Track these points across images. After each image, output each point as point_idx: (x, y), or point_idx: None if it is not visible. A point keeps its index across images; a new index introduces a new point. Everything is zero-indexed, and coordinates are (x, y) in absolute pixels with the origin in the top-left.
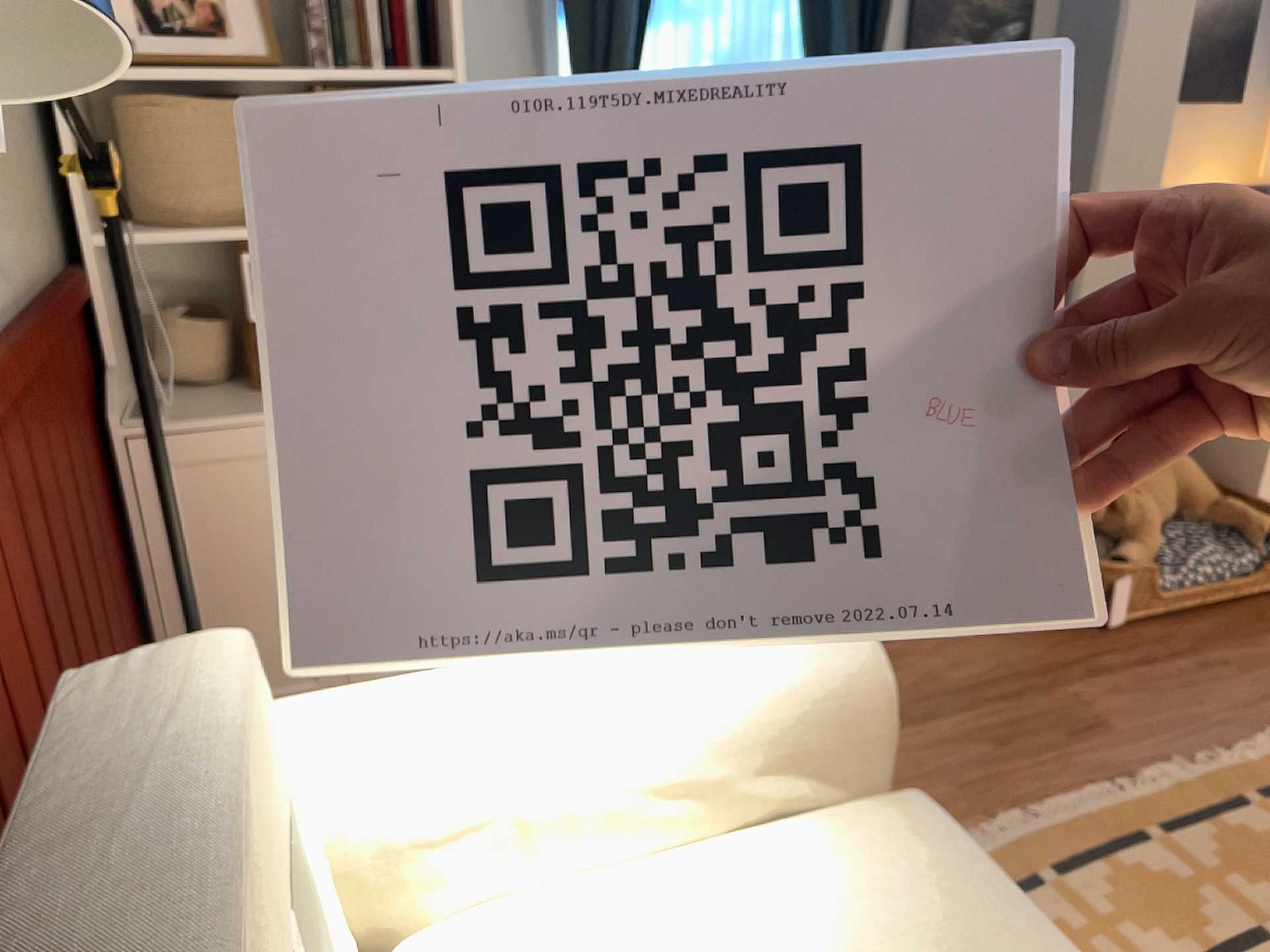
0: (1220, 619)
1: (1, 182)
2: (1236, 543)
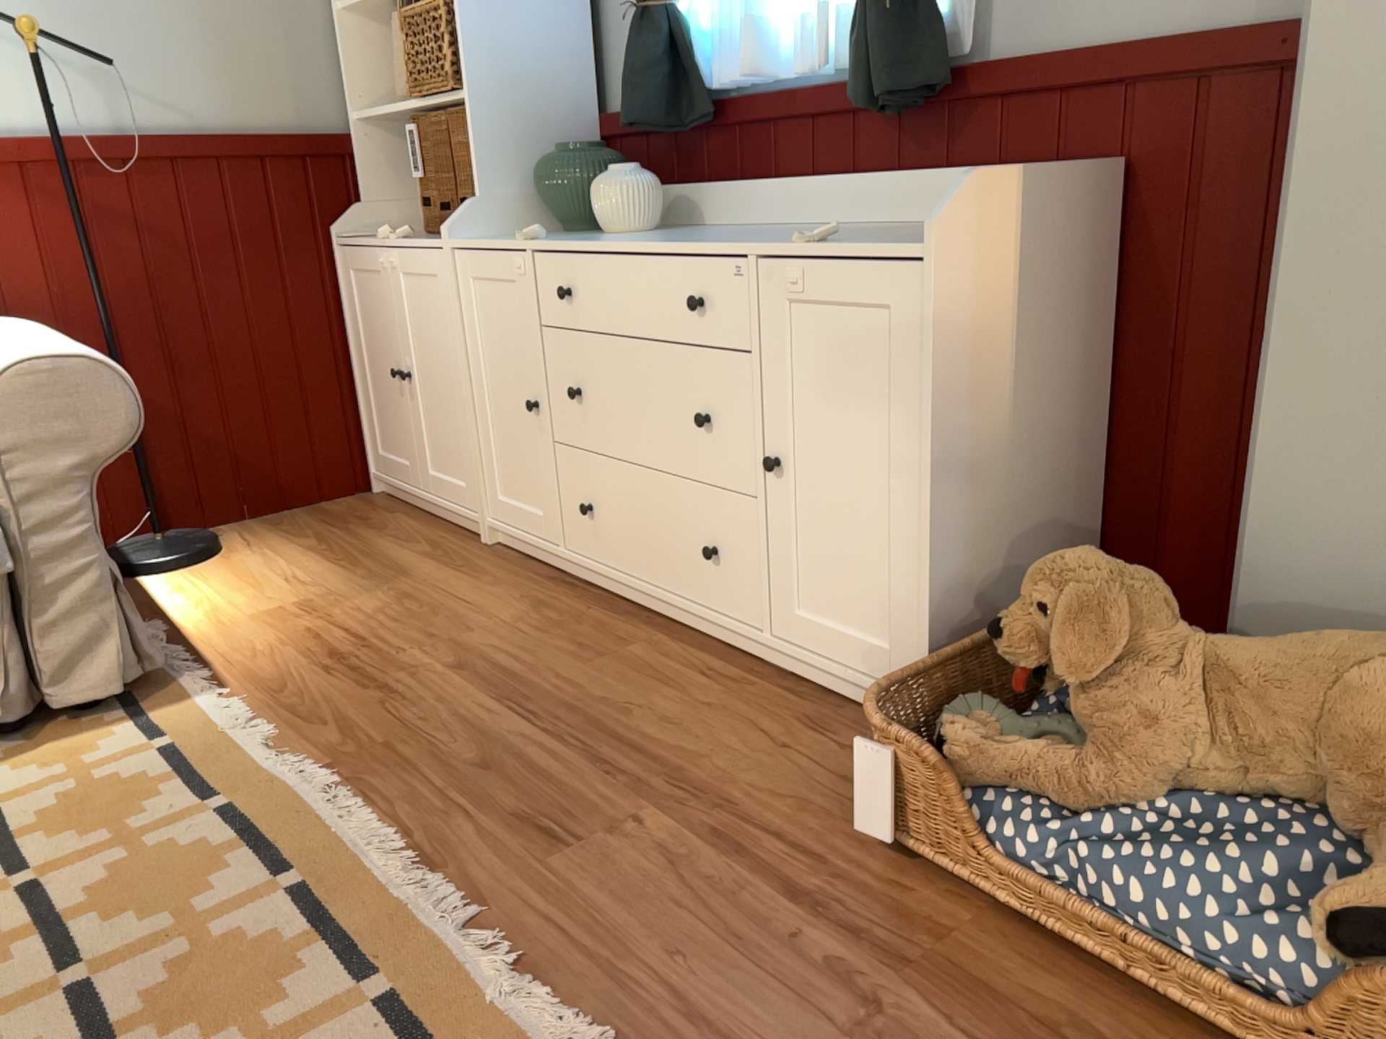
0: (1109, 1016)
1: (227, 69)
2: (1311, 909)
